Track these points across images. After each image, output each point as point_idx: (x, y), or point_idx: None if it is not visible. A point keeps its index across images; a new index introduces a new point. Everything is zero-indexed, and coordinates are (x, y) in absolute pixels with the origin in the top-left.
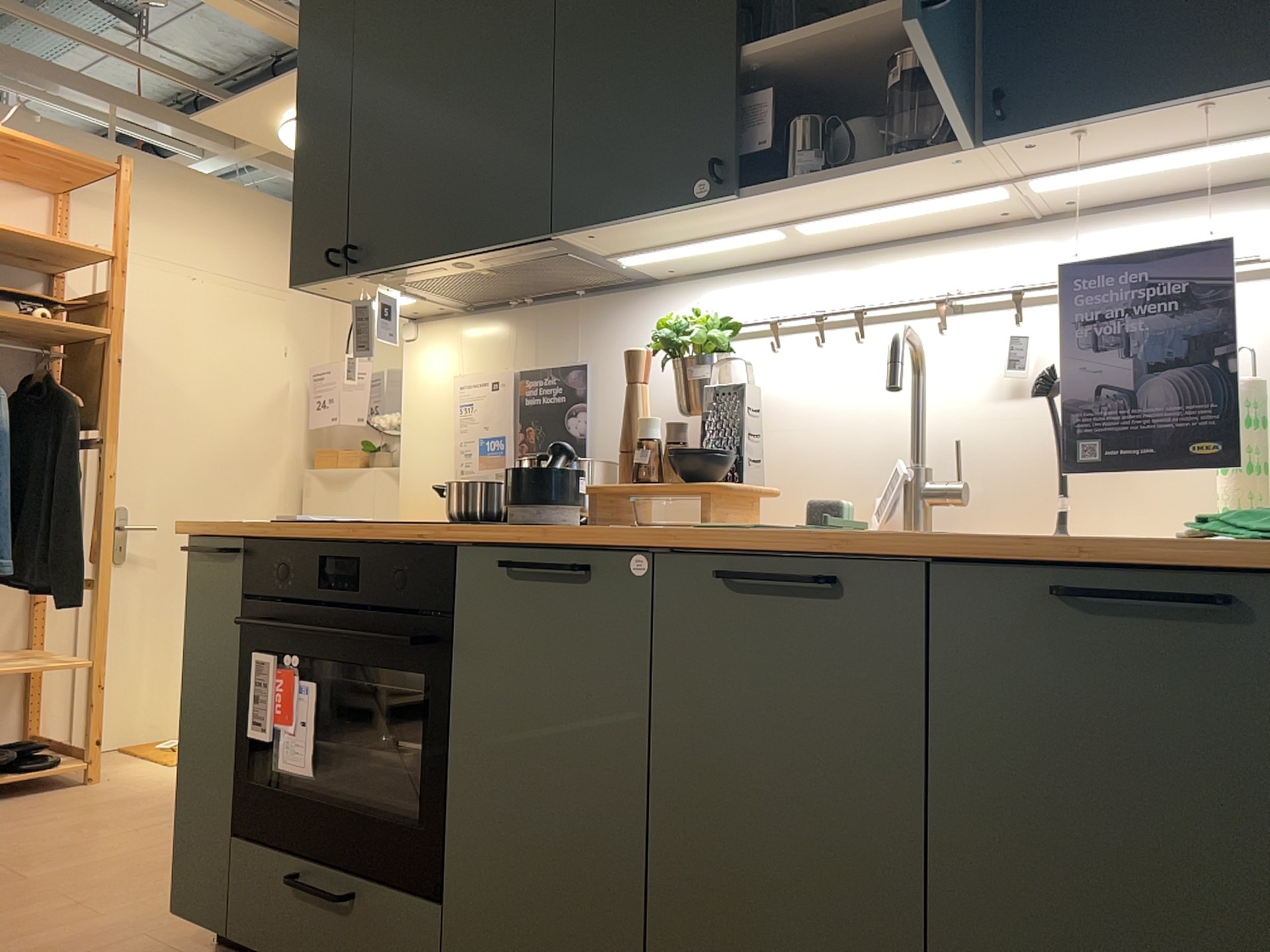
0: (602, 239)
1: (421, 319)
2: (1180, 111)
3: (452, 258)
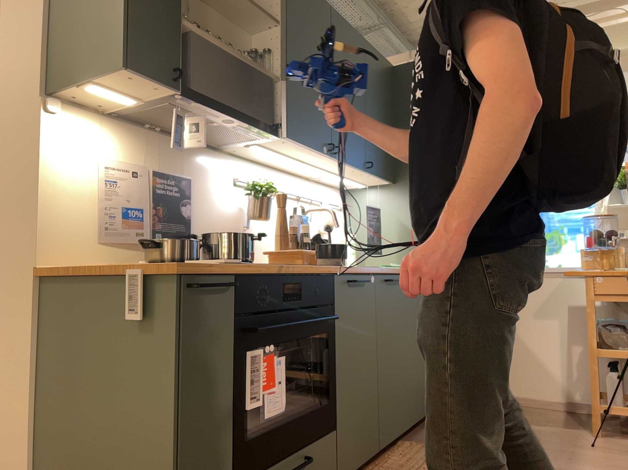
0: (279, 142)
1: (59, 99)
2: (379, 178)
3: (238, 119)
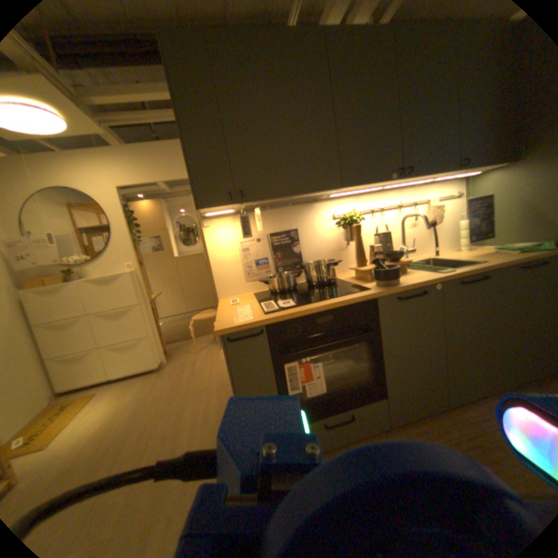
0: (345, 188)
1: (209, 216)
2: (488, 166)
3: (293, 195)
